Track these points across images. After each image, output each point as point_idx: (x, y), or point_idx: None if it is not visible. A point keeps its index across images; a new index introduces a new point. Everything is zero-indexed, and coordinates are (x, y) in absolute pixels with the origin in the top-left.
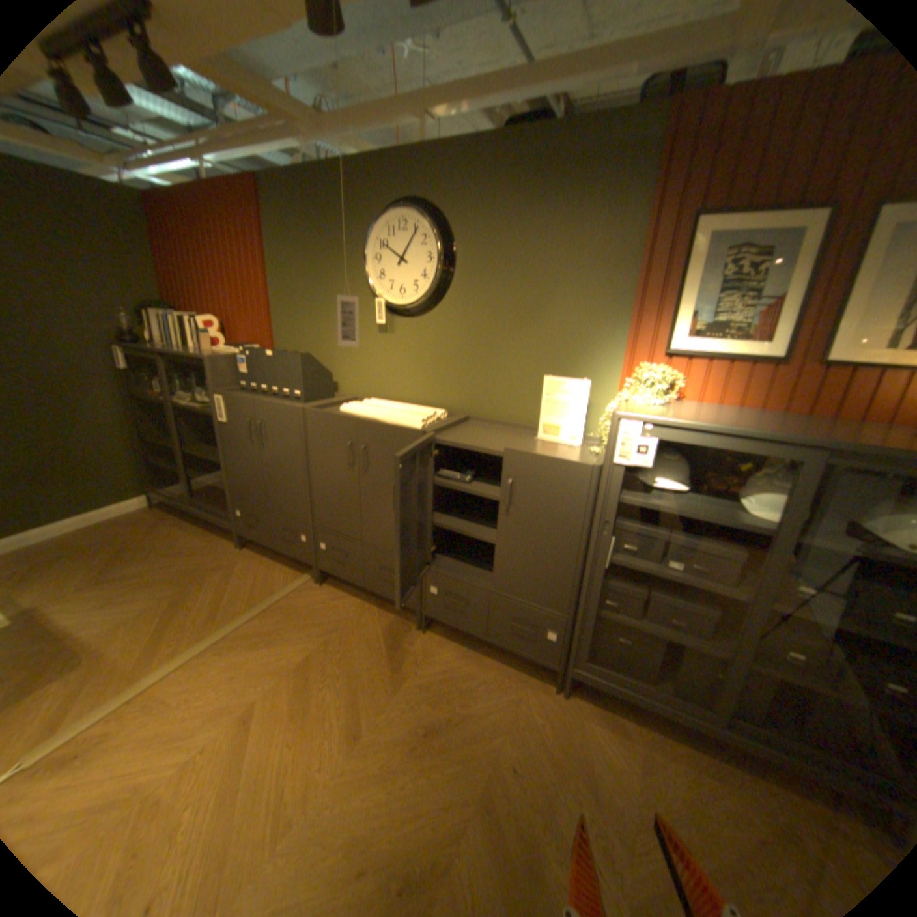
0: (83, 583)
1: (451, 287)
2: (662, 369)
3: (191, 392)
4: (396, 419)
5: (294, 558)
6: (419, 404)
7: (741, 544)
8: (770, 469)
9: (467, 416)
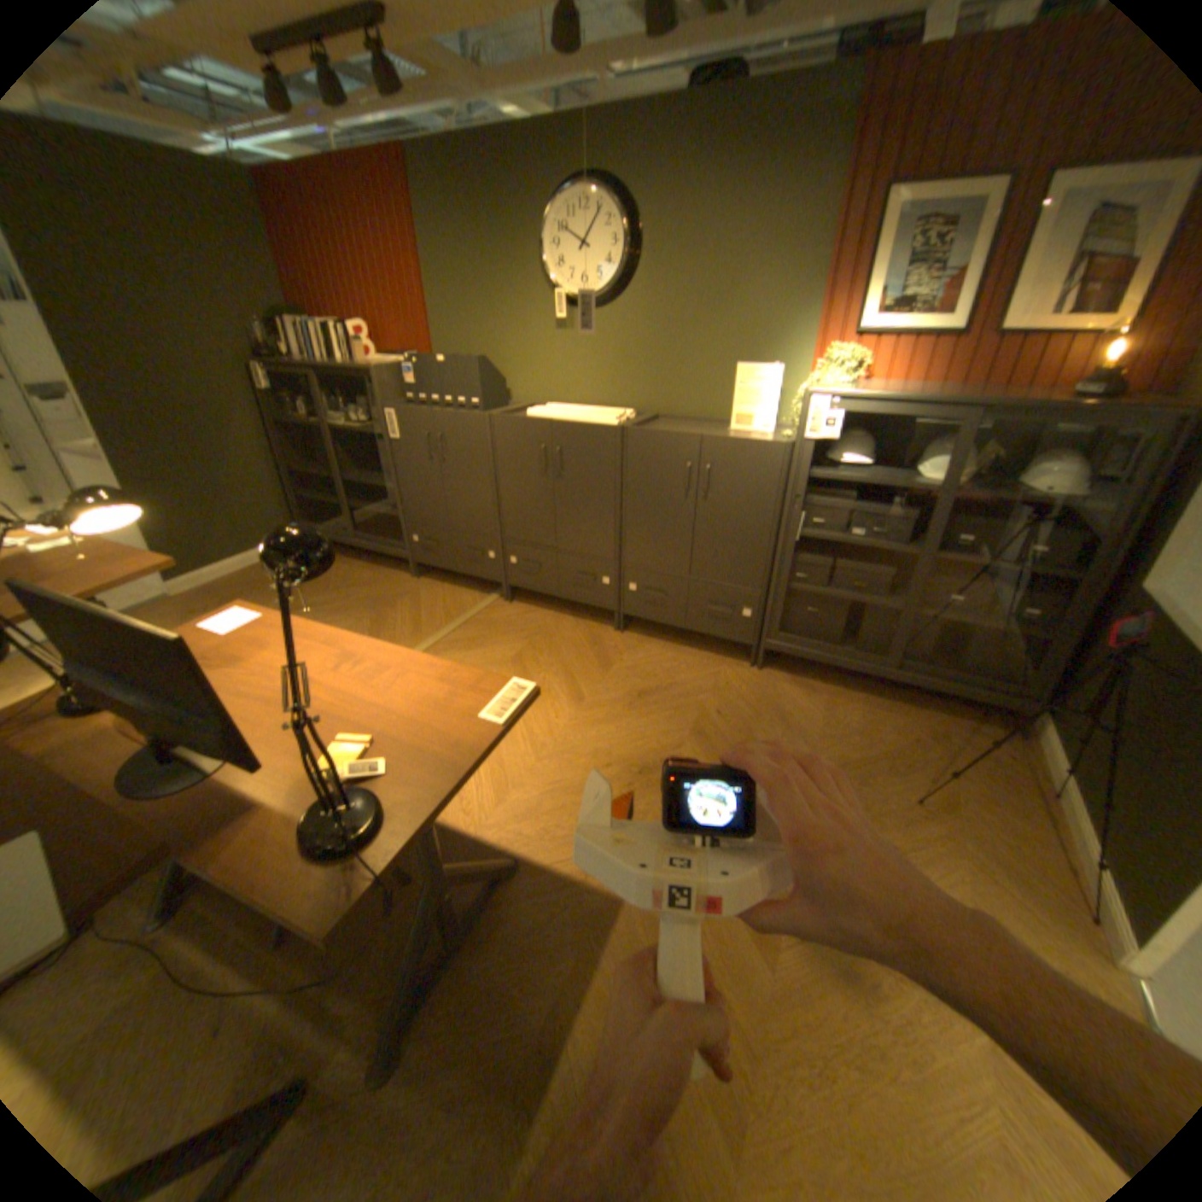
0: None
1: (636, 273)
2: (852, 348)
3: (341, 413)
4: (590, 419)
5: (482, 578)
6: (603, 407)
7: (916, 507)
8: (945, 437)
9: (657, 415)
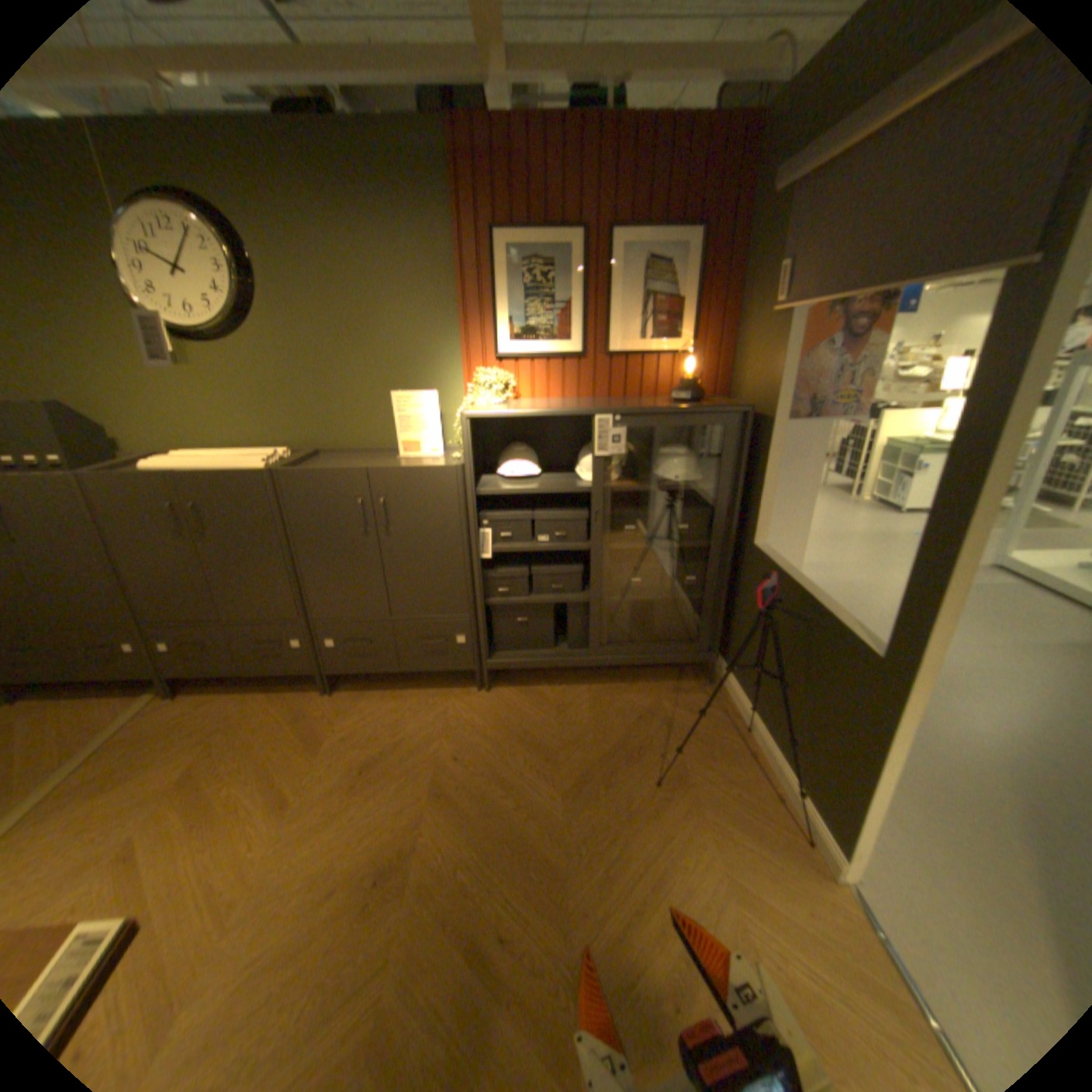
0: None
1: (255, 302)
2: (495, 372)
3: None
4: (227, 464)
5: (119, 680)
6: (250, 448)
7: (583, 508)
8: (590, 444)
9: (317, 450)
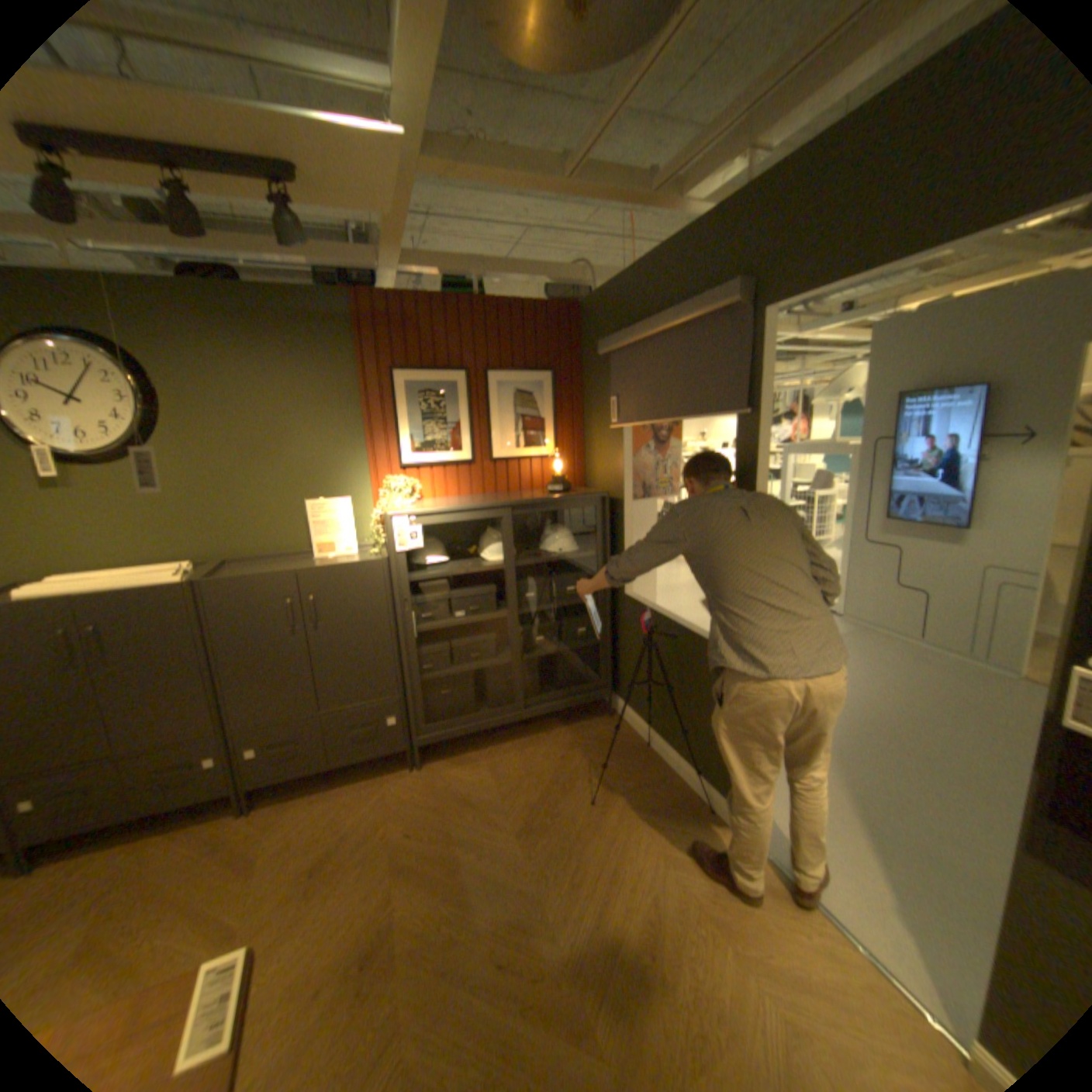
0: None
1: (156, 427)
2: (402, 479)
3: None
4: (134, 582)
5: None
6: (140, 566)
7: (490, 584)
8: (488, 531)
9: (222, 561)
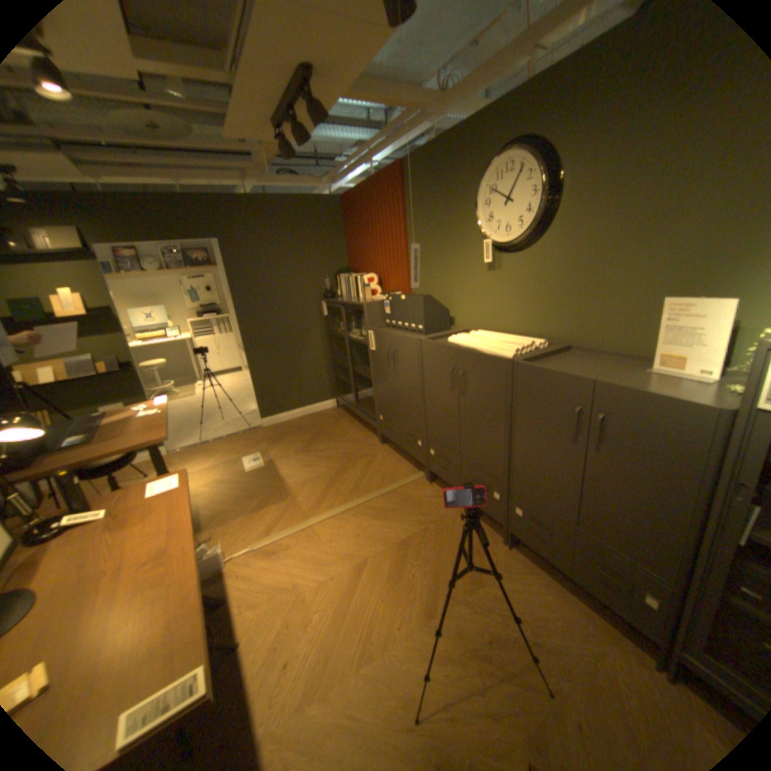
0: (298, 449)
1: (559, 215)
2: None
3: (361, 329)
4: (492, 348)
5: (414, 458)
6: (522, 334)
7: None
8: None
9: (570, 345)
